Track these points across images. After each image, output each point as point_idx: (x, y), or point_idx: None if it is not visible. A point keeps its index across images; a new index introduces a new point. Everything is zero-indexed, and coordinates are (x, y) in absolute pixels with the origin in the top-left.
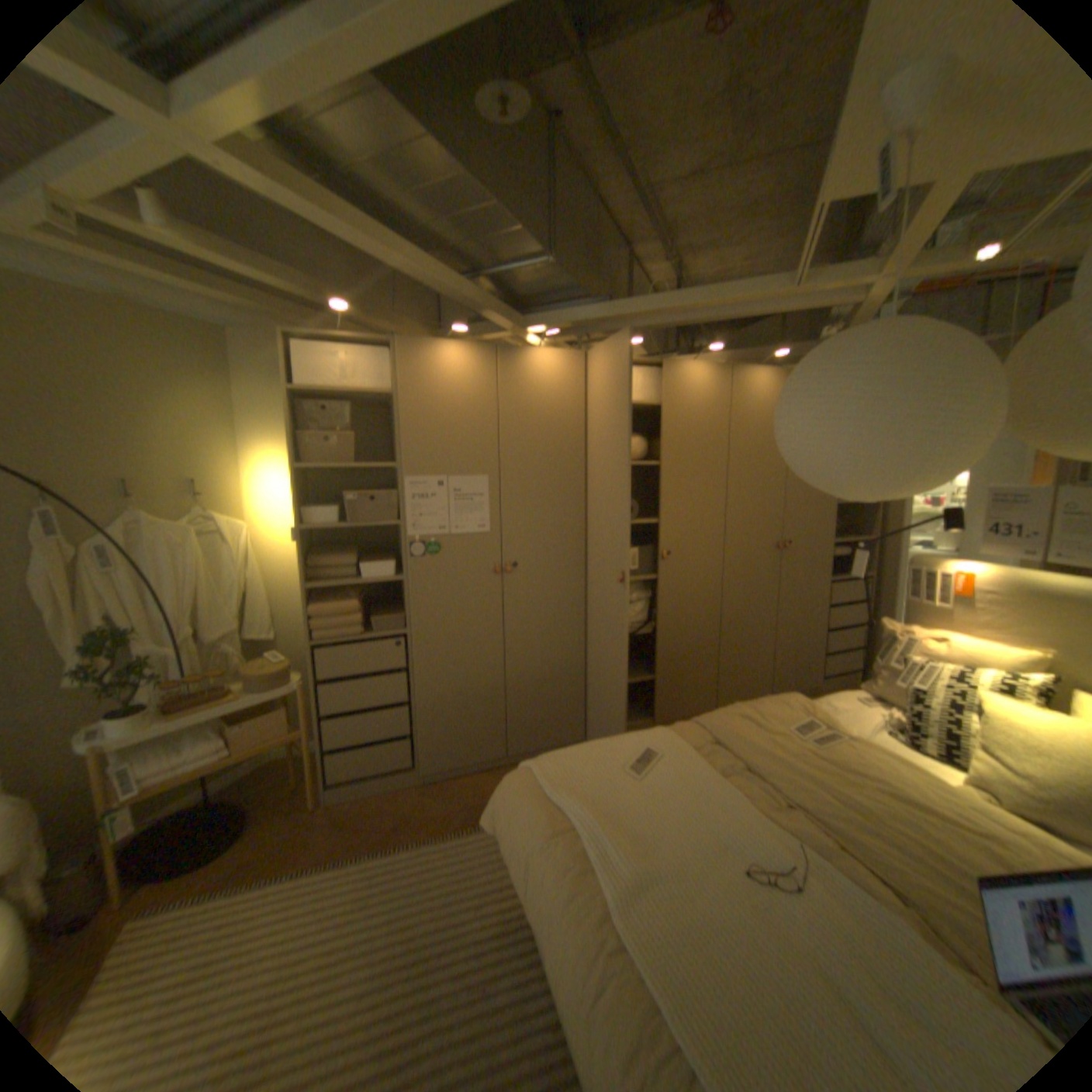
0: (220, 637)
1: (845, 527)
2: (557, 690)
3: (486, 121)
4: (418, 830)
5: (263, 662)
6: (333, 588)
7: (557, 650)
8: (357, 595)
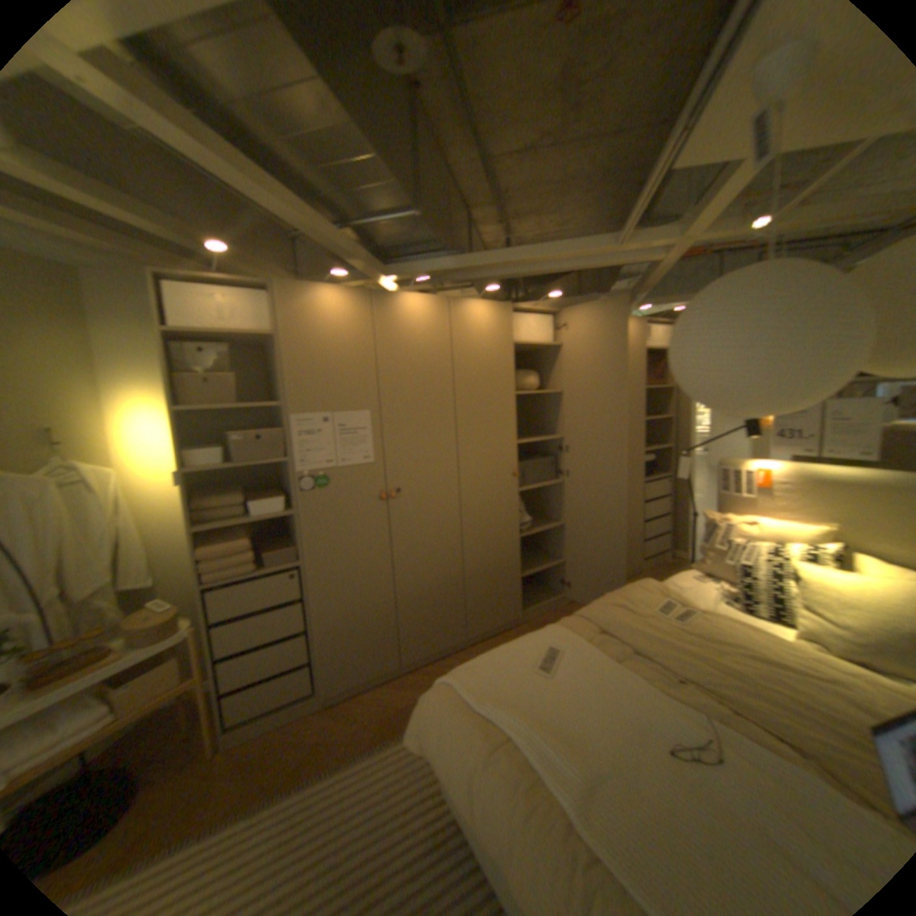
0: (95, 592)
1: (649, 438)
2: (442, 600)
3: (382, 69)
4: (328, 757)
5: (149, 614)
6: (220, 529)
7: (440, 564)
8: (246, 533)
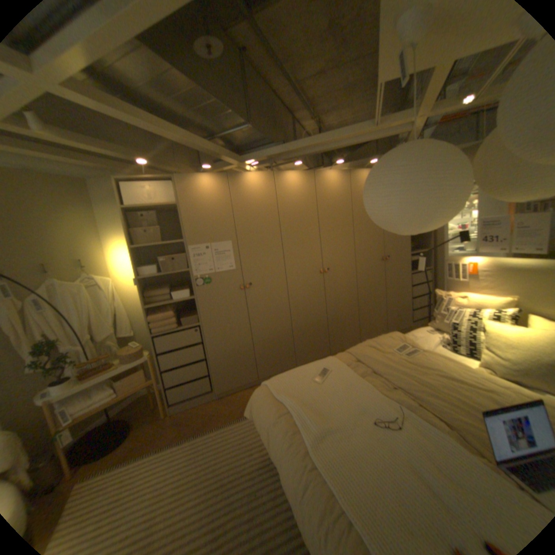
0: (105, 338)
1: (416, 246)
2: (280, 344)
3: (202, 59)
4: (217, 422)
5: (128, 348)
6: (160, 307)
7: (277, 324)
8: (172, 309)
